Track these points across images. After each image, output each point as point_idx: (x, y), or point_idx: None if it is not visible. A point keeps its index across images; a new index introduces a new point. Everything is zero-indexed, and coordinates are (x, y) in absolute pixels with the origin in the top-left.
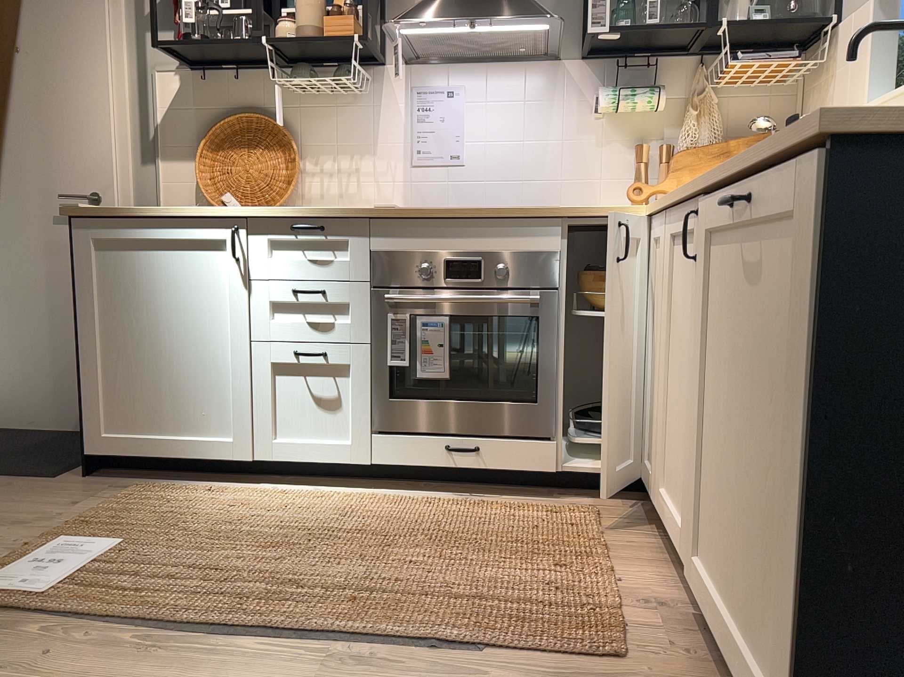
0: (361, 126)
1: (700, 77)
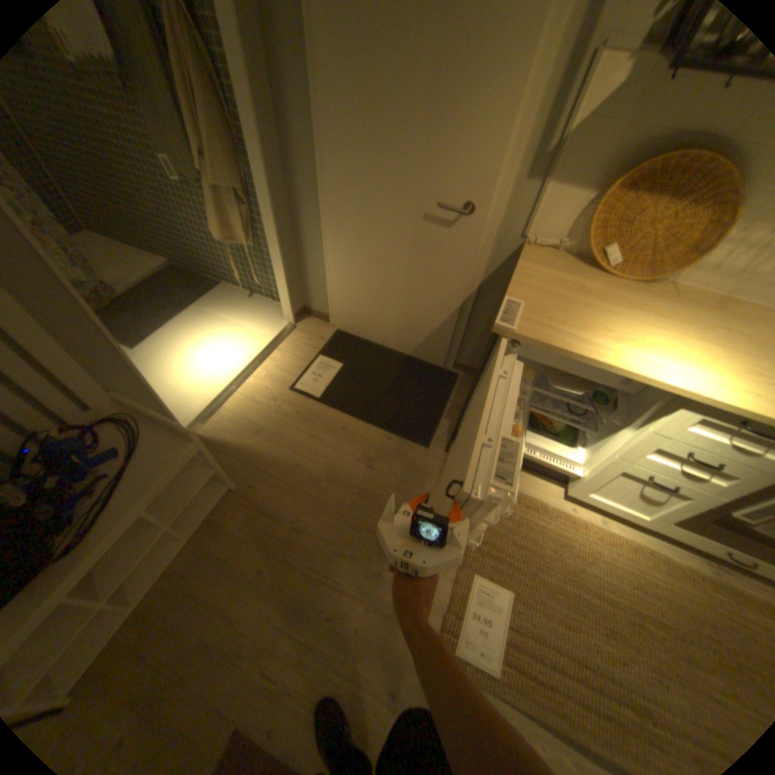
0: None
1: None
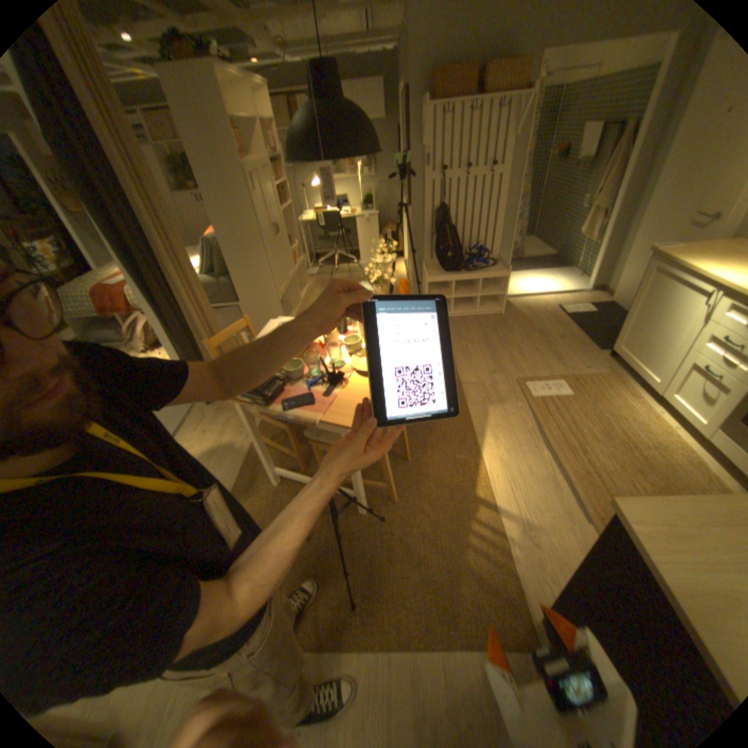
0: None
1: None
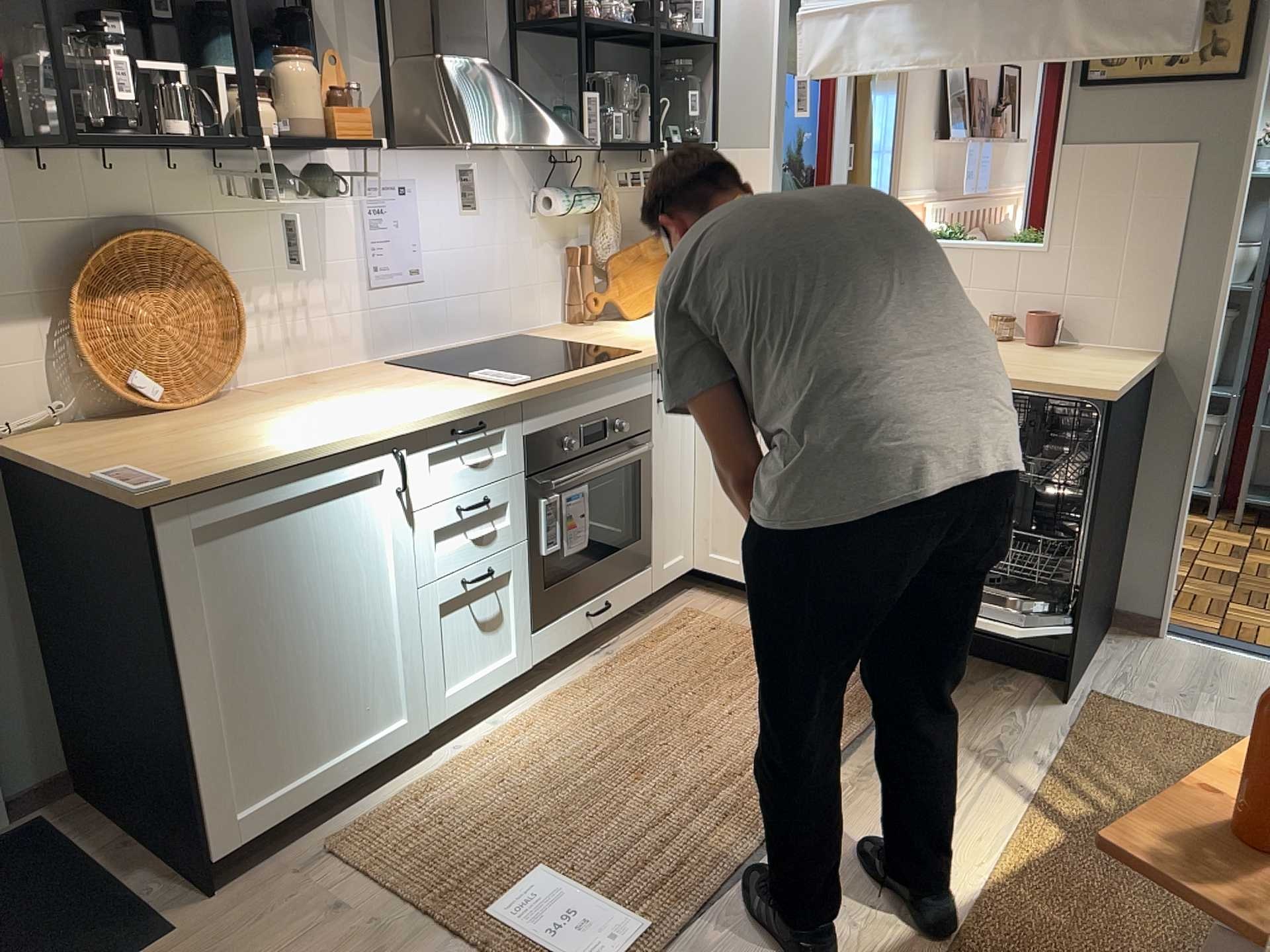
0: (304, 241)
1: (608, 174)
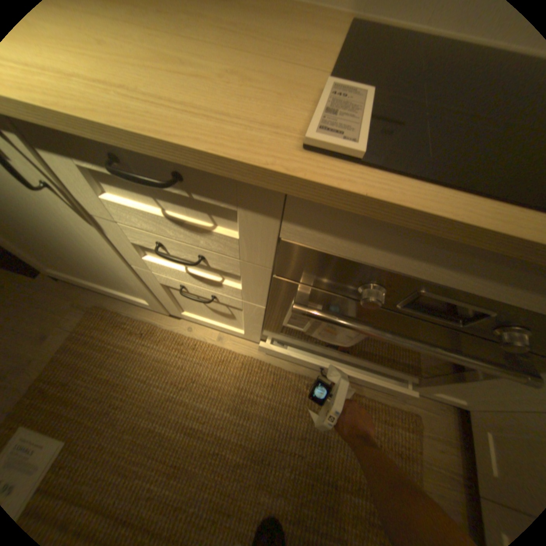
0: None
1: None
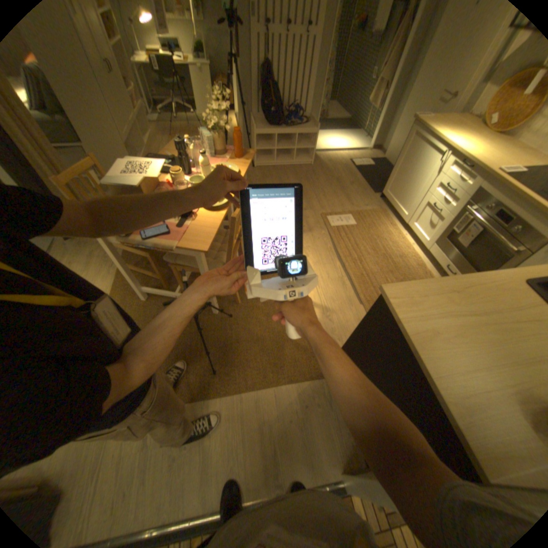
0: None
1: None
